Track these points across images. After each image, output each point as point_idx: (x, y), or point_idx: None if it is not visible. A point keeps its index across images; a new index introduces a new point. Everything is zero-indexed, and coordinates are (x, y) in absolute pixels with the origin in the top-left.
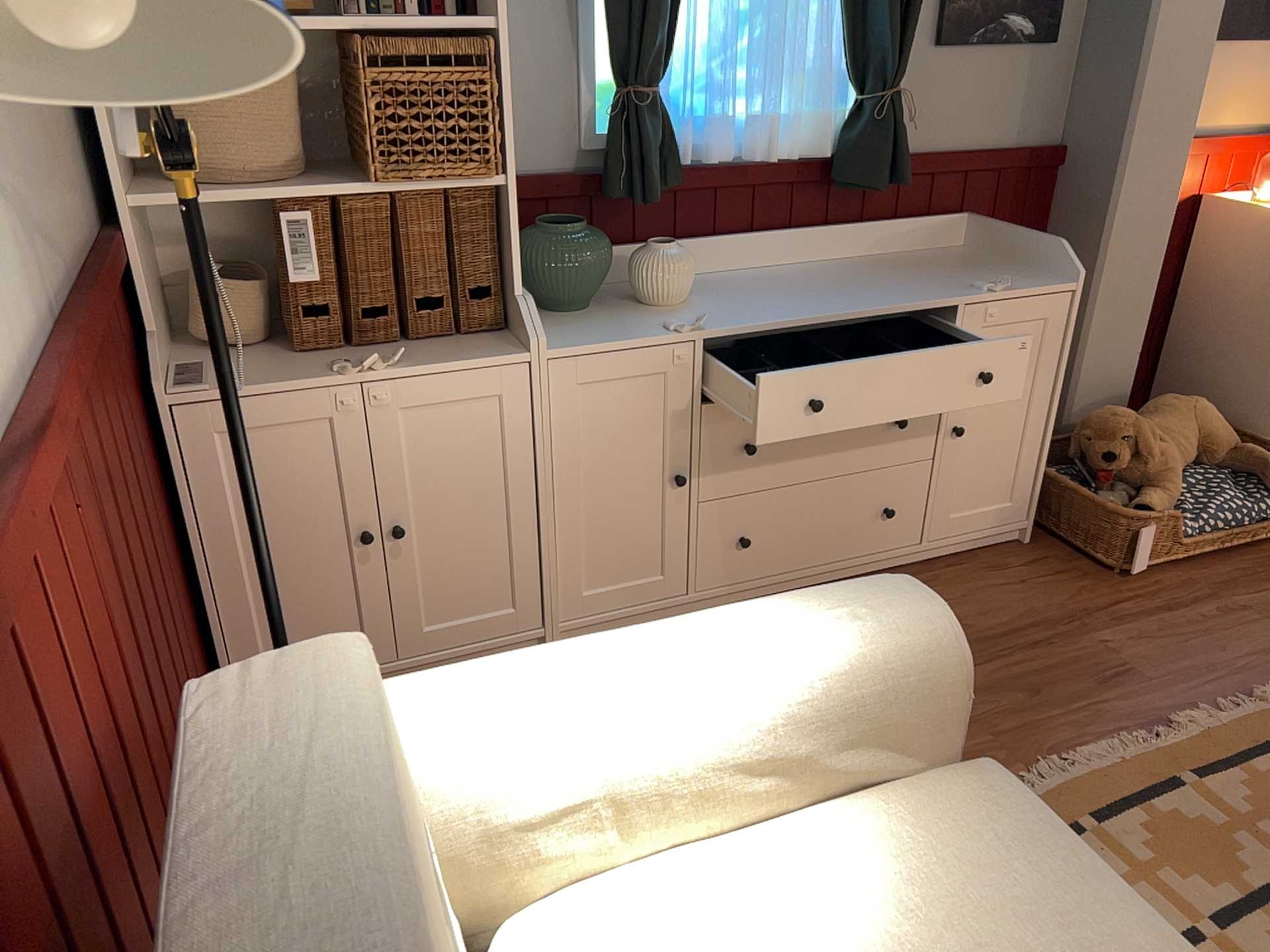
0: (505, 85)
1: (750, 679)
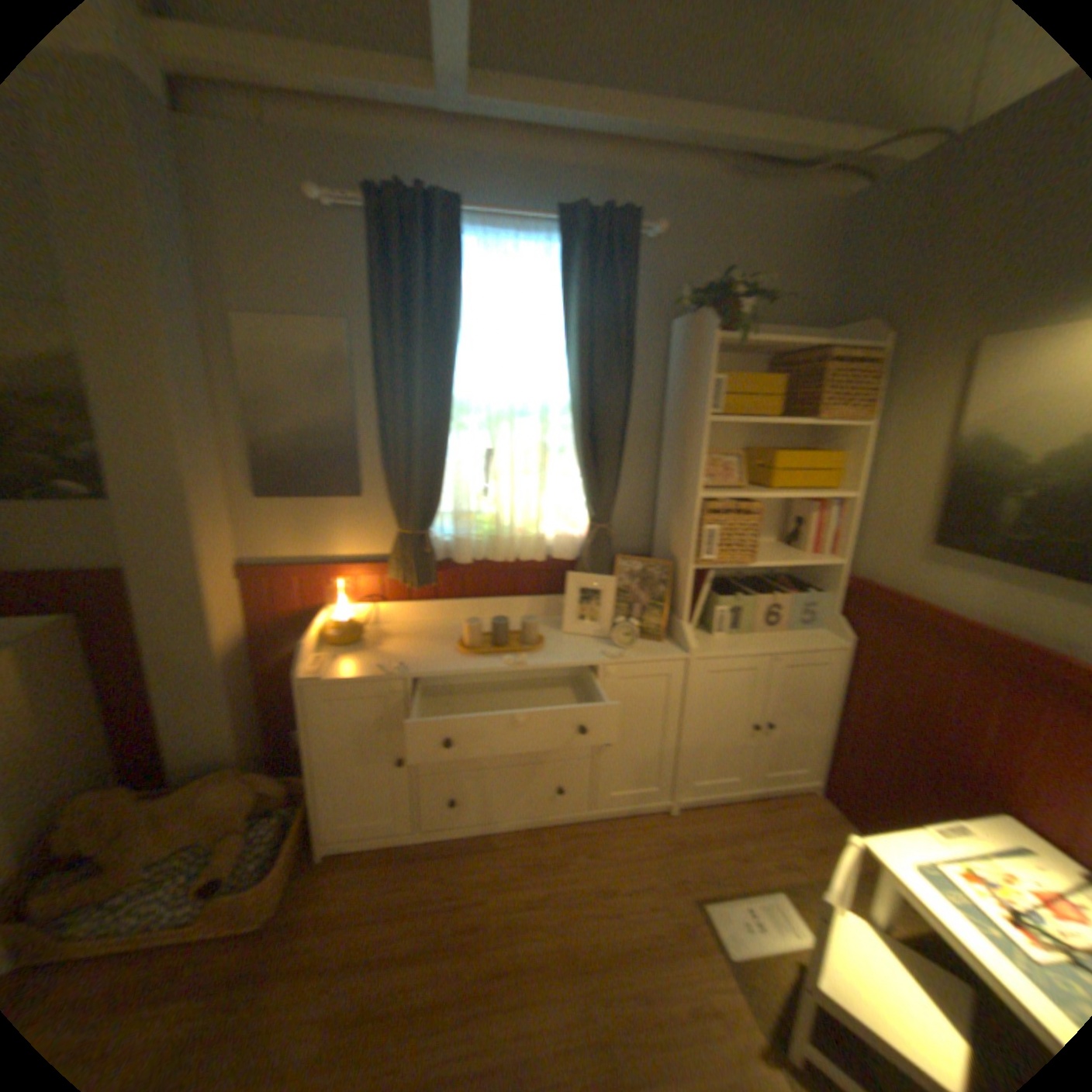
0: None
1: None
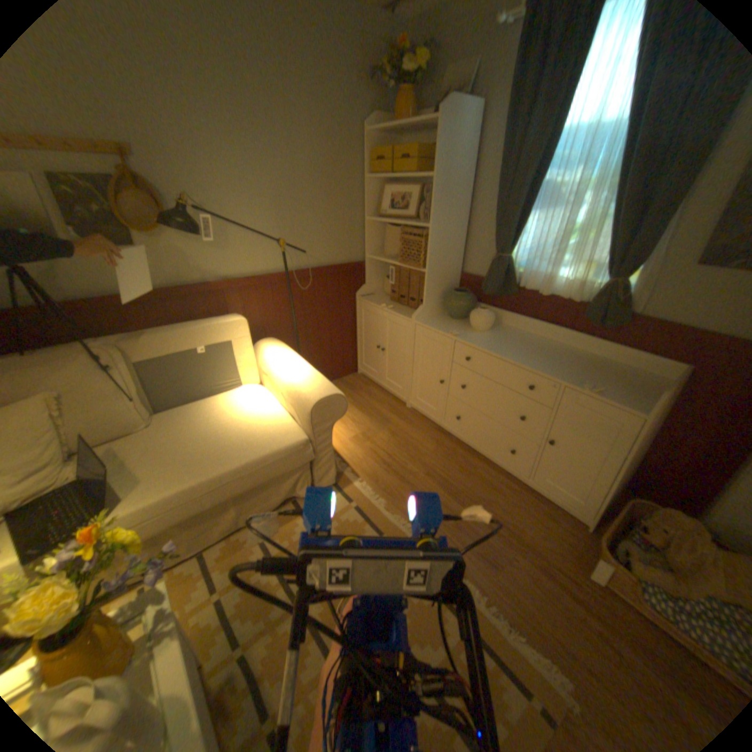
0: (430, 243)
1: (291, 378)
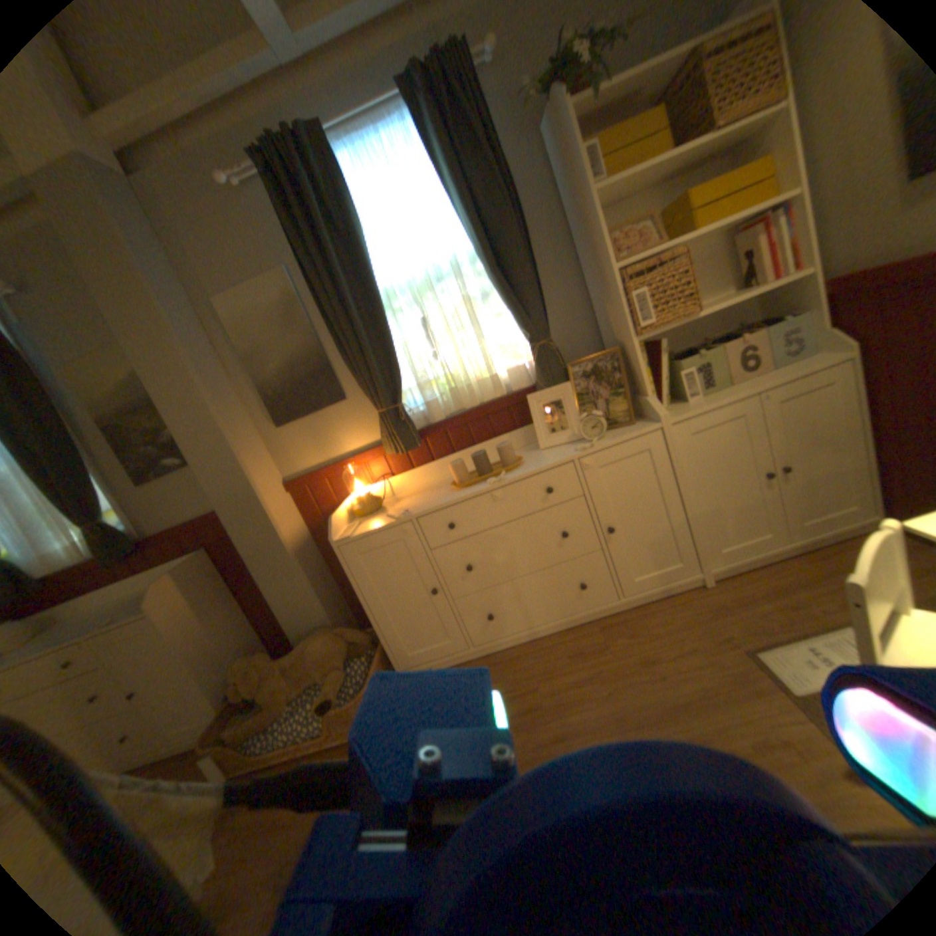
0: None
1: None
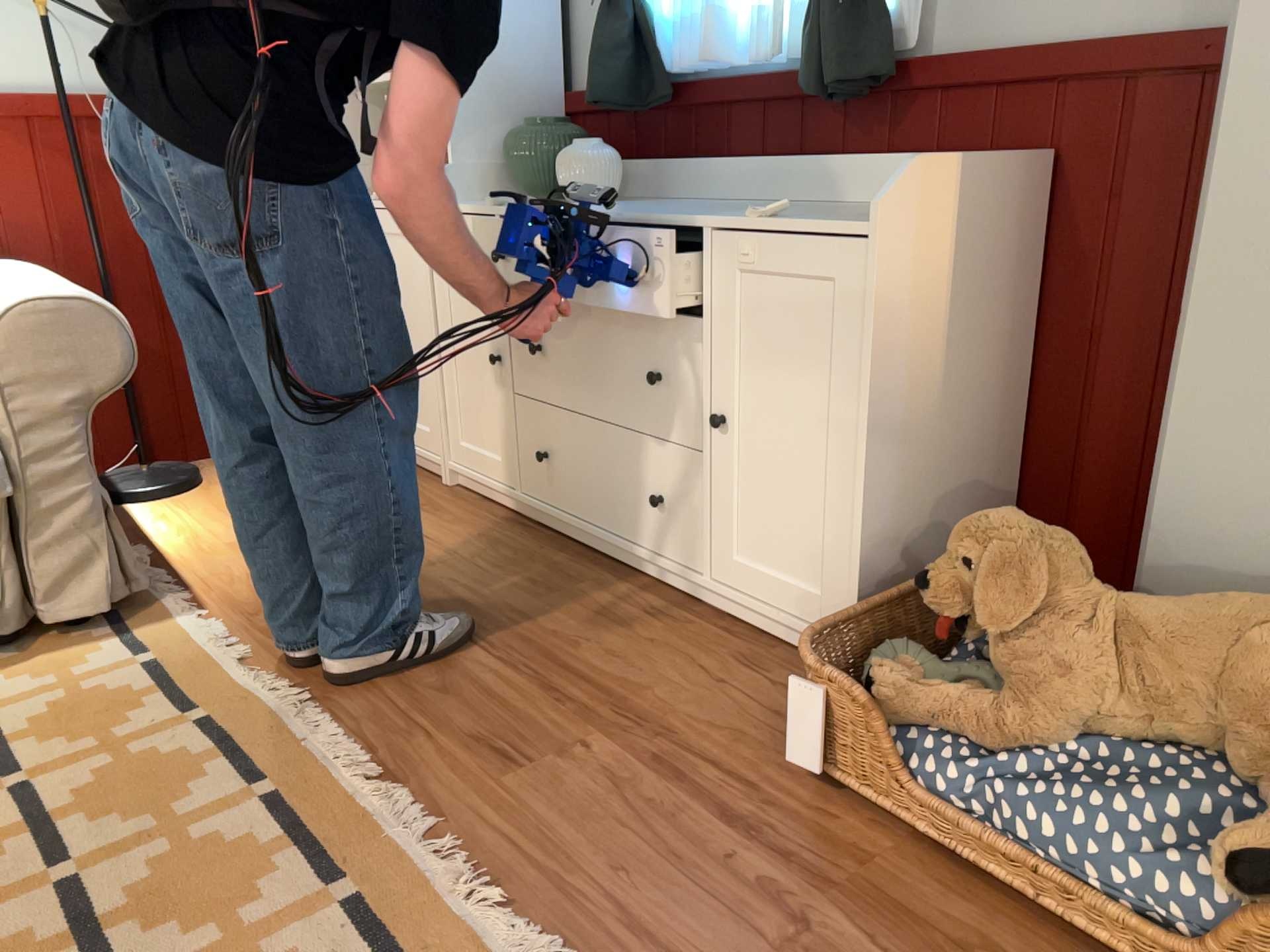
0: None
1: None
